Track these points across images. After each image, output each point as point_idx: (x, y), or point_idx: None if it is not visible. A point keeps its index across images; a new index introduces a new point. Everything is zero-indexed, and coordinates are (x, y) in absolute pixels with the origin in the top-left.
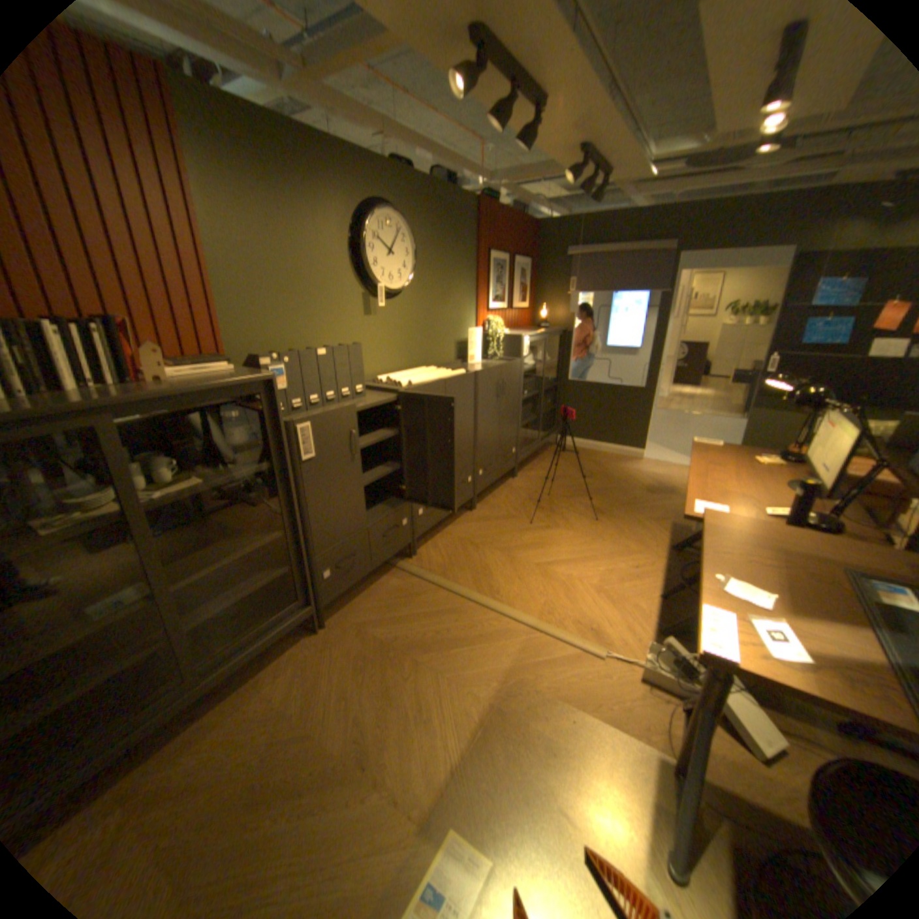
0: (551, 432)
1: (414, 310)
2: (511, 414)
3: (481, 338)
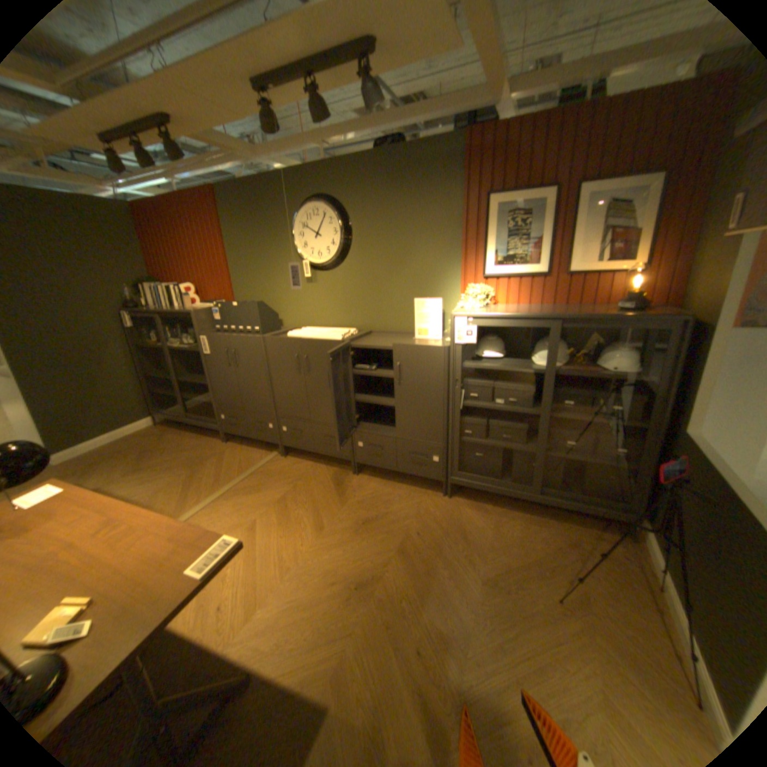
0: (609, 507)
1: (355, 278)
2: (424, 410)
3: (440, 311)
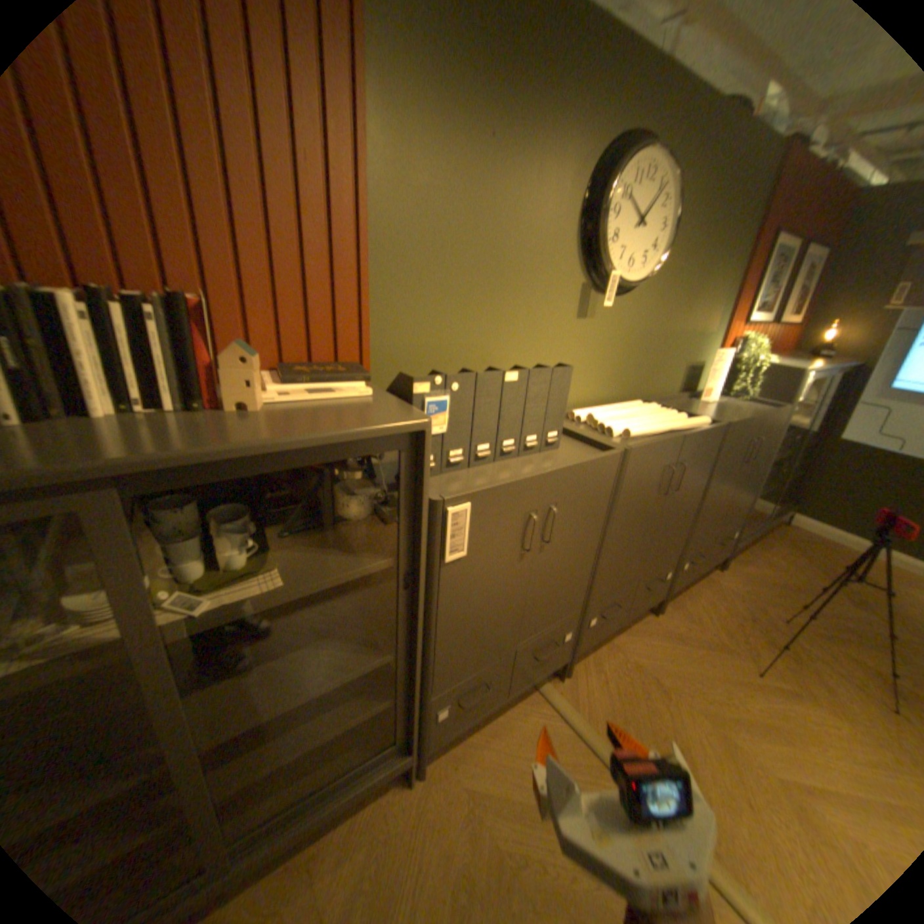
0: (788, 508)
1: (647, 313)
2: (753, 485)
3: (730, 364)
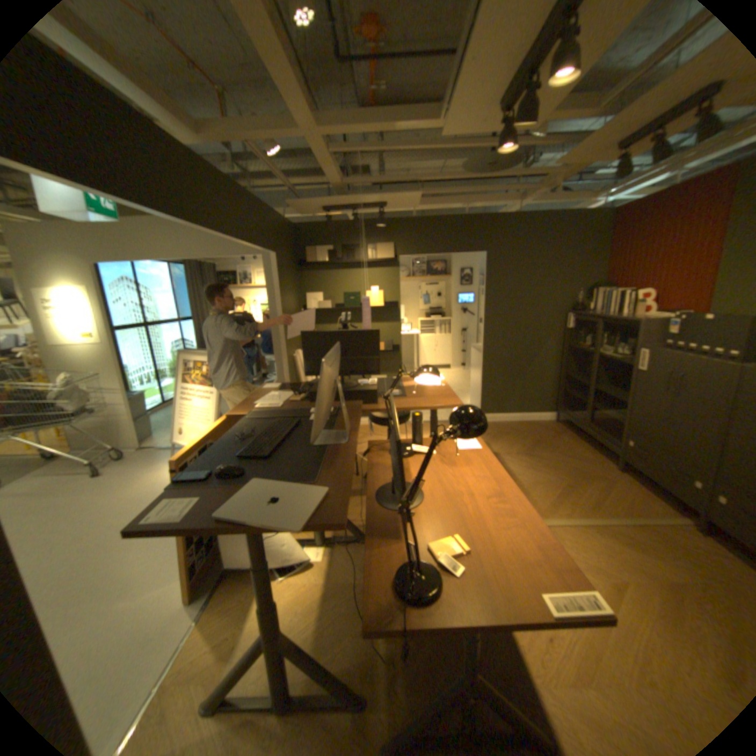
0: None
1: None
2: None
3: None
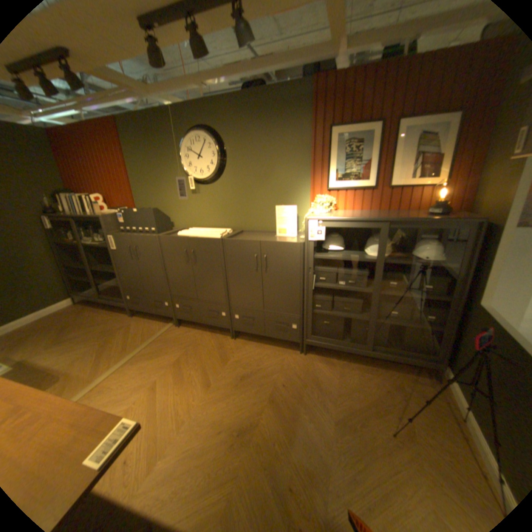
0: (422, 358)
1: (229, 190)
2: (285, 291)
3: (295, 215)
